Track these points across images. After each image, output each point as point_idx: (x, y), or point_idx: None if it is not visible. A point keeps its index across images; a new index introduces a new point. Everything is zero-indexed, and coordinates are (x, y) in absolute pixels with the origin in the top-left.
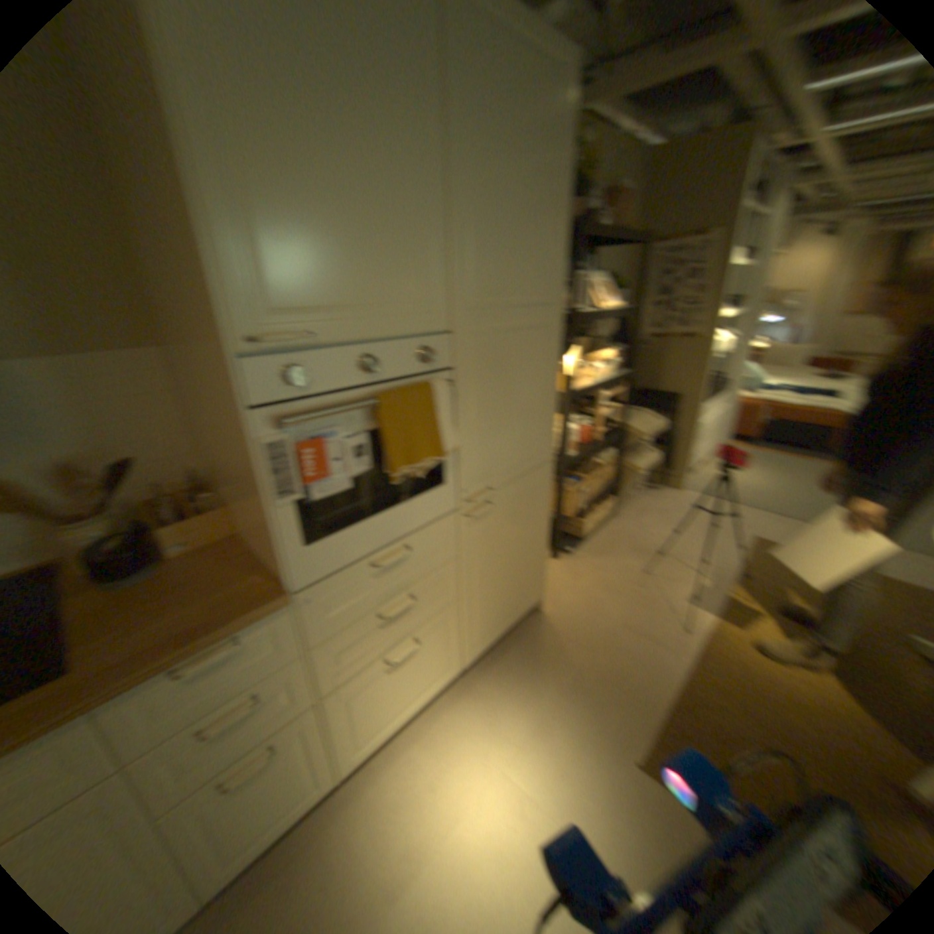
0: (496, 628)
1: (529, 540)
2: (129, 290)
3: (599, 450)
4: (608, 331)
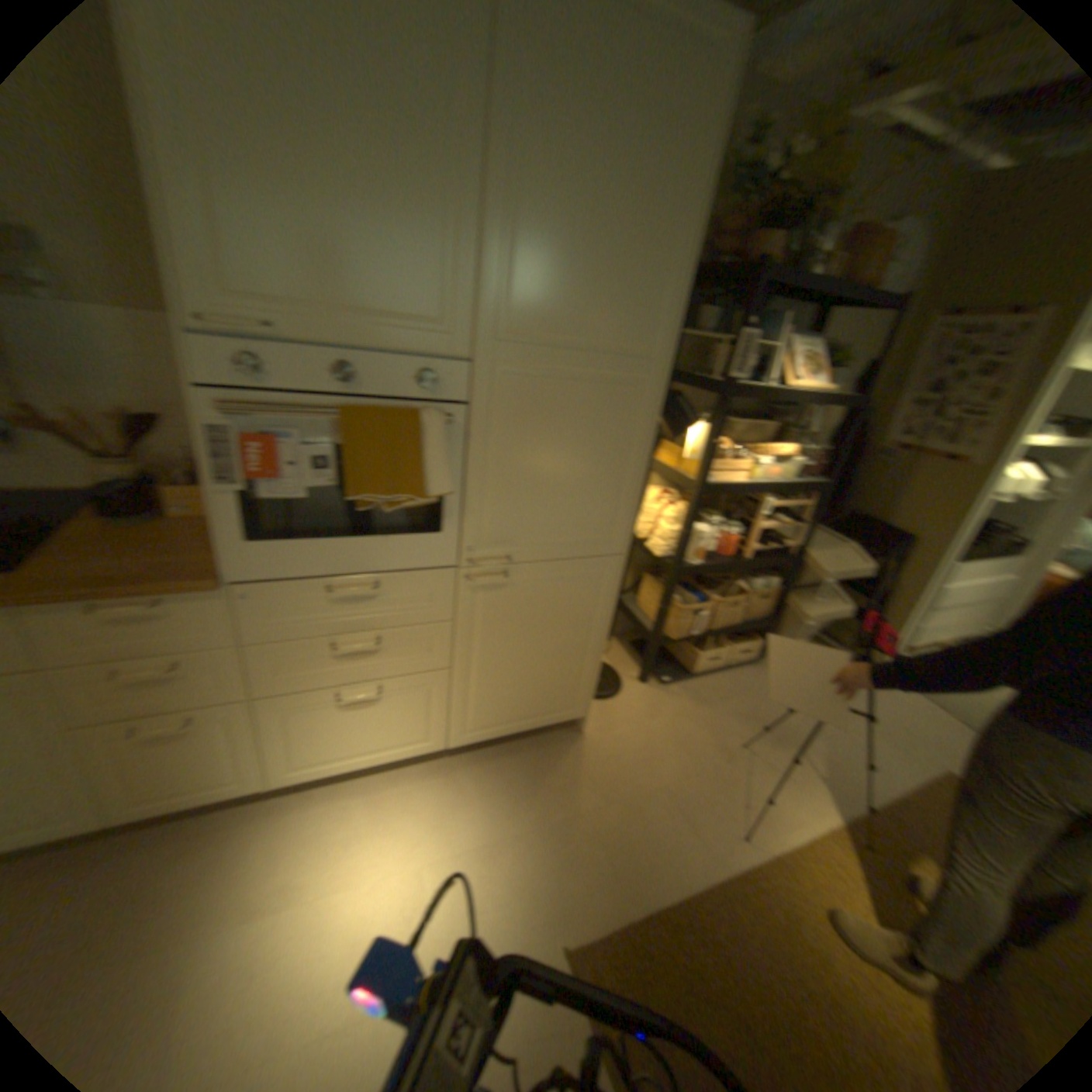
0: (507, 726)
1: (574, 642)
2: None
3: (759, 575)
4: (830, 425)
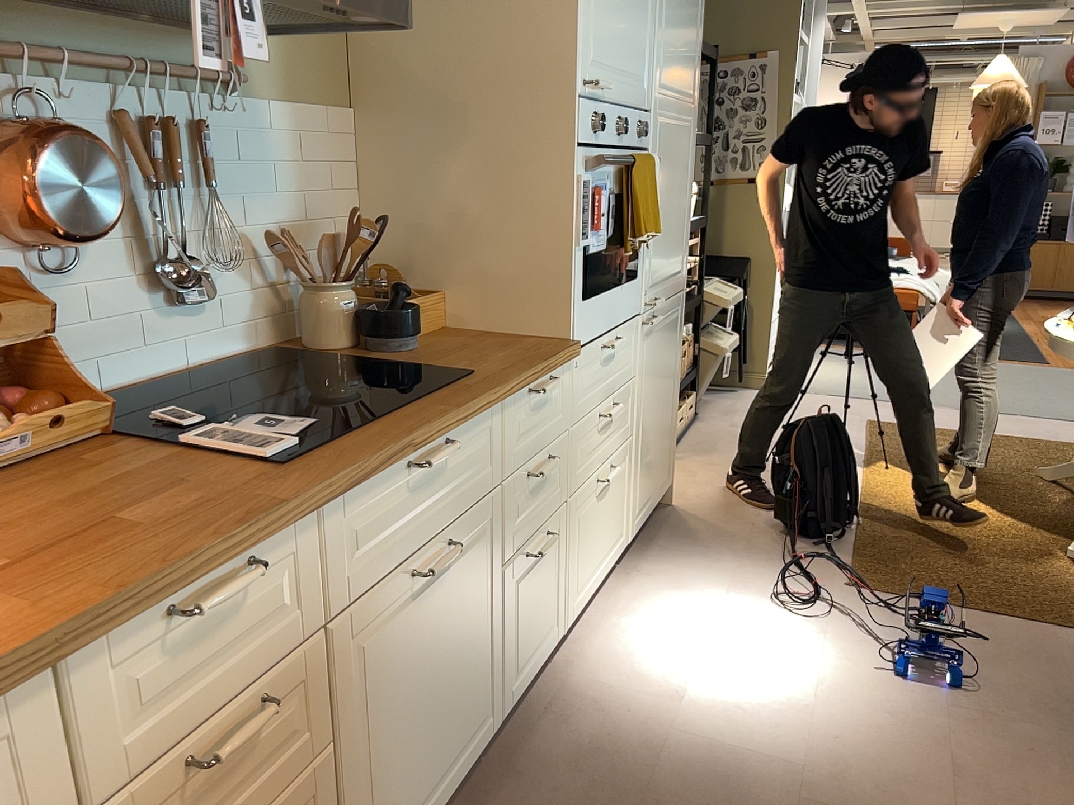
0: (648, 502)
1: (670, 390)
2: (350, 50)
3: None
4: None
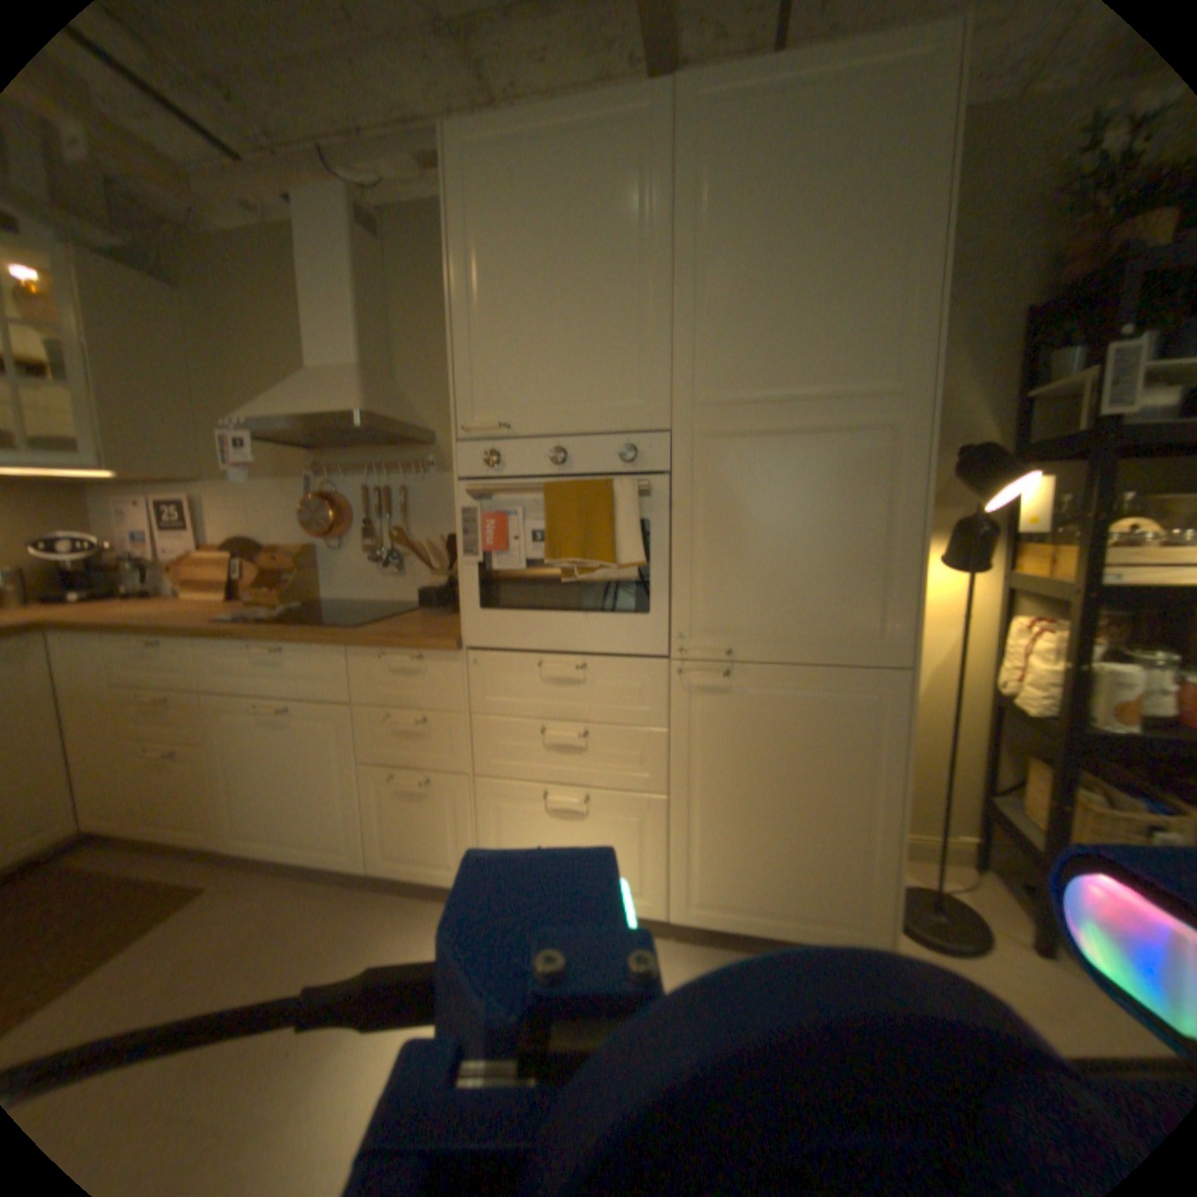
0: (759, 922)
1: (855, 805)
2: None
3: None
4: None
